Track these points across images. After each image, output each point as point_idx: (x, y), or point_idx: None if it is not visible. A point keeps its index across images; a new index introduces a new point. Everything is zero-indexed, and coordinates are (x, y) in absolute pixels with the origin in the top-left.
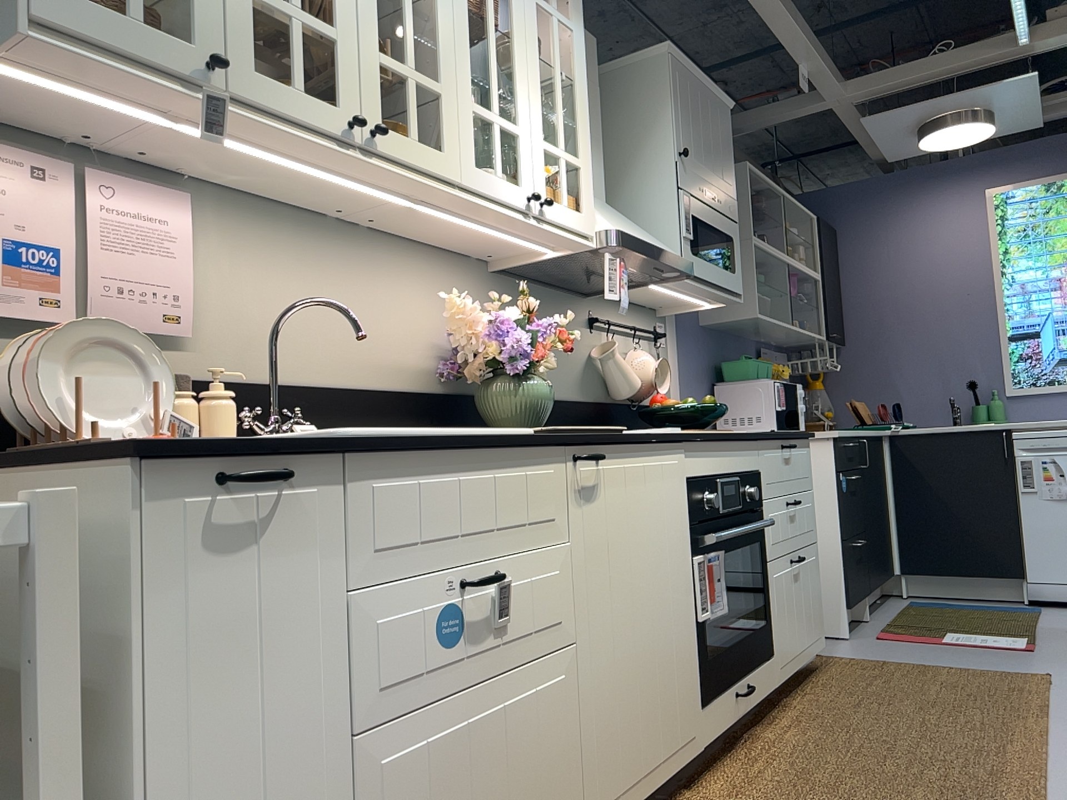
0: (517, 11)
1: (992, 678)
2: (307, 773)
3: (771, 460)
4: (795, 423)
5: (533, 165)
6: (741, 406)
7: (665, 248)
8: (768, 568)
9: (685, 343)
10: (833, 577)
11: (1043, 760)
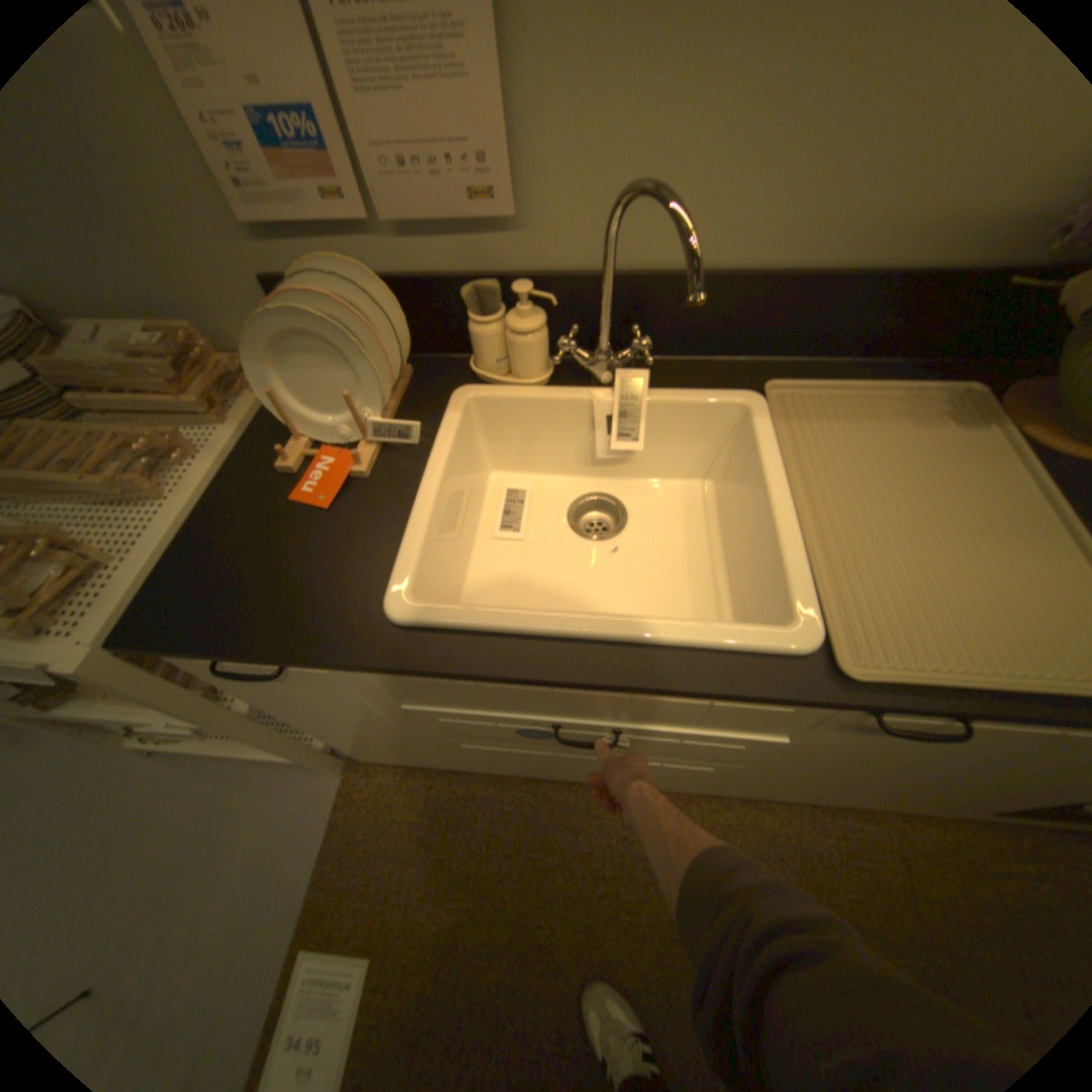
0: None
1: None
2: (400, 737)
3: None
4: None
5: None
6: None
7: None
8: None
9: None
10: None
11: None
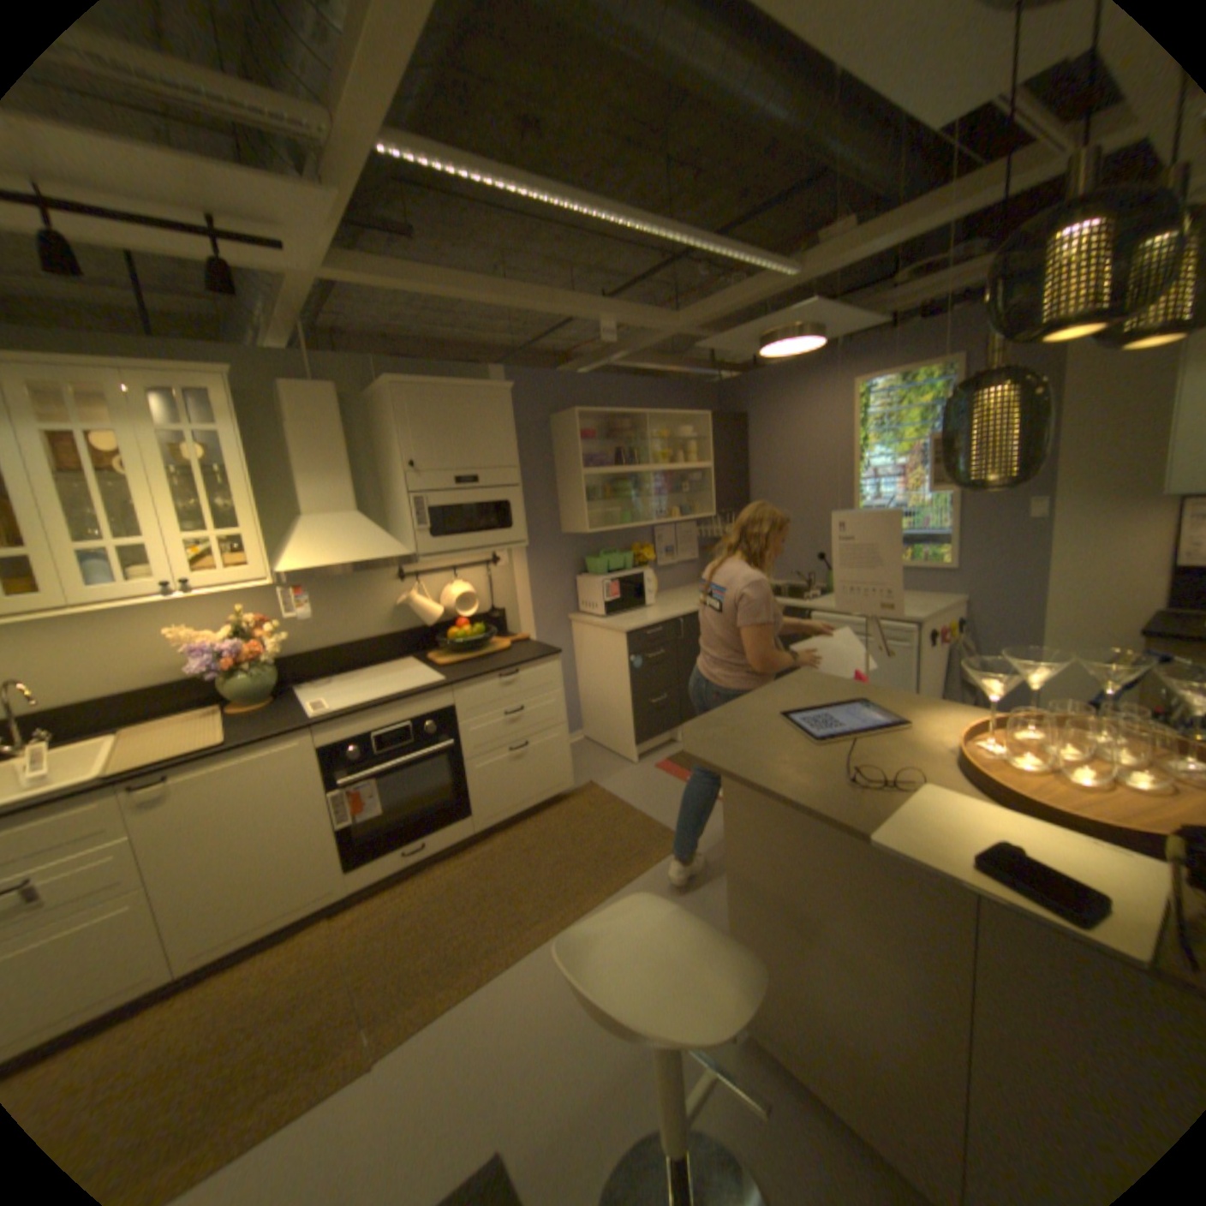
0: (130, 449)
1: (648, 837)
2: None
3: (476, 692)
4: (635, 603)
5: (169, 558)
6: (590, 593)
7: (378, 552)
8: (465, 765)
9: (537, 554)
10: (628, 724)
11: (537, 945)
